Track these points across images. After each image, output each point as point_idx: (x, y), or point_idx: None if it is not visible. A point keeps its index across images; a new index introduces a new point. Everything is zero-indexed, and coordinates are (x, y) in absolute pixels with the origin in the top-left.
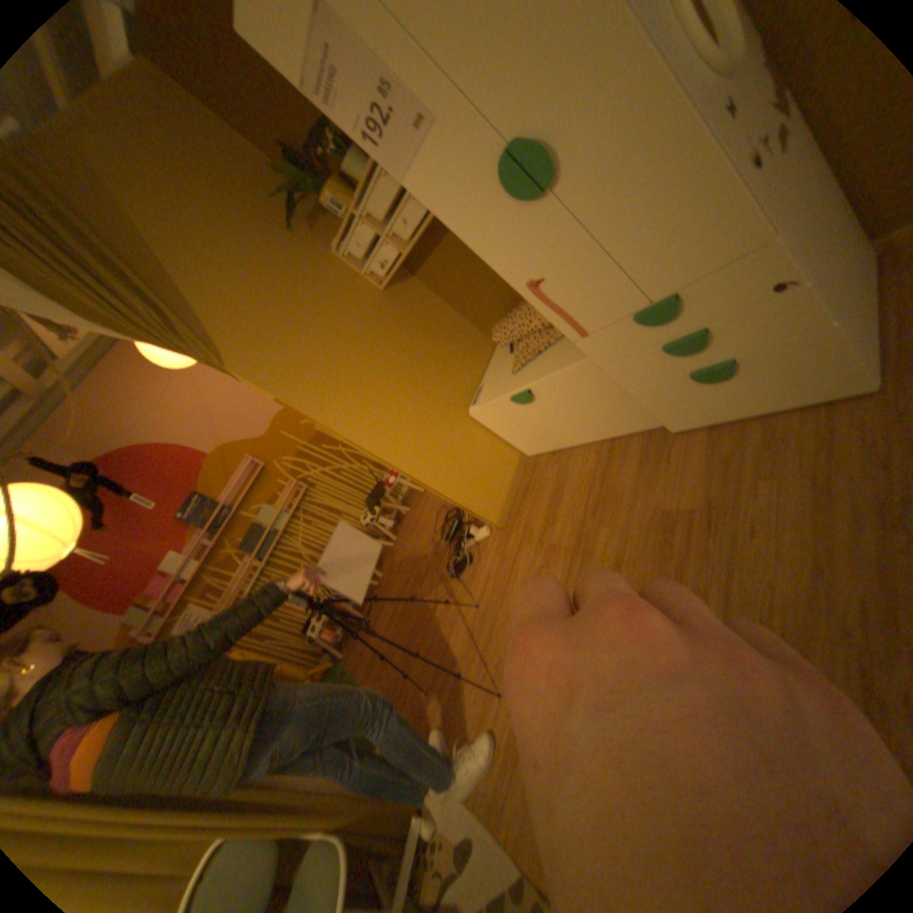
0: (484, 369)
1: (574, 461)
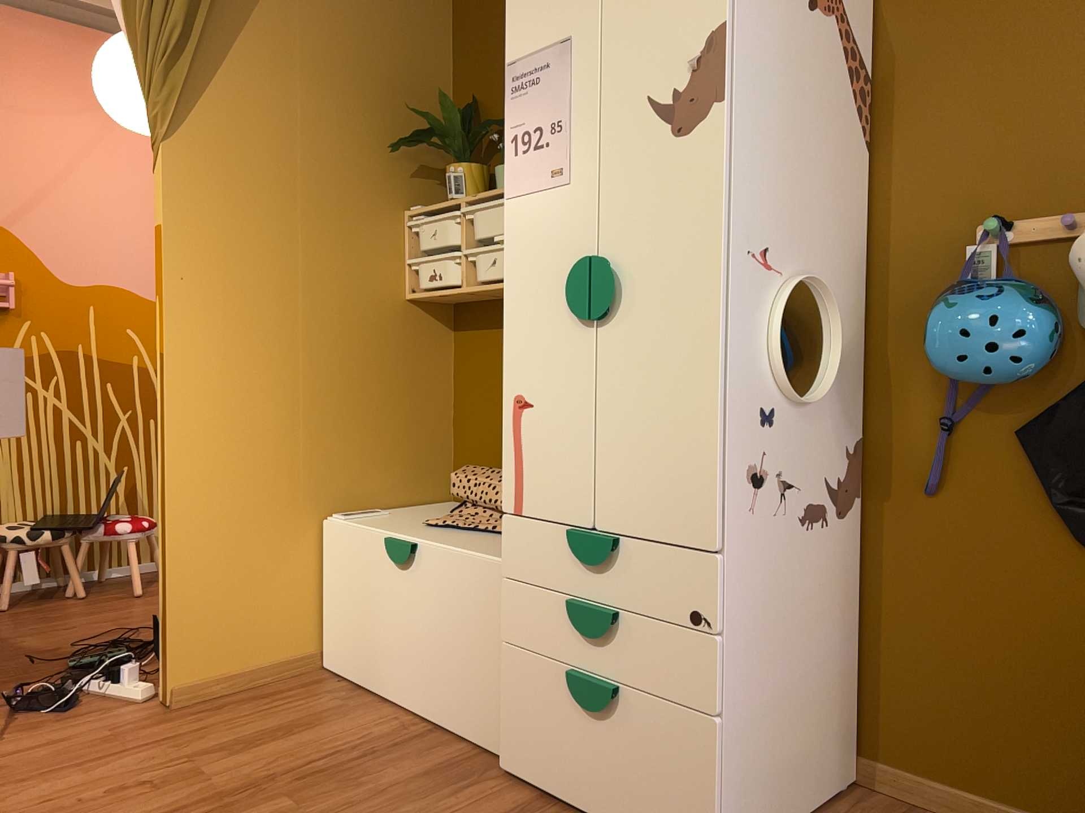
0: (402, 506)
1: (361, 715)
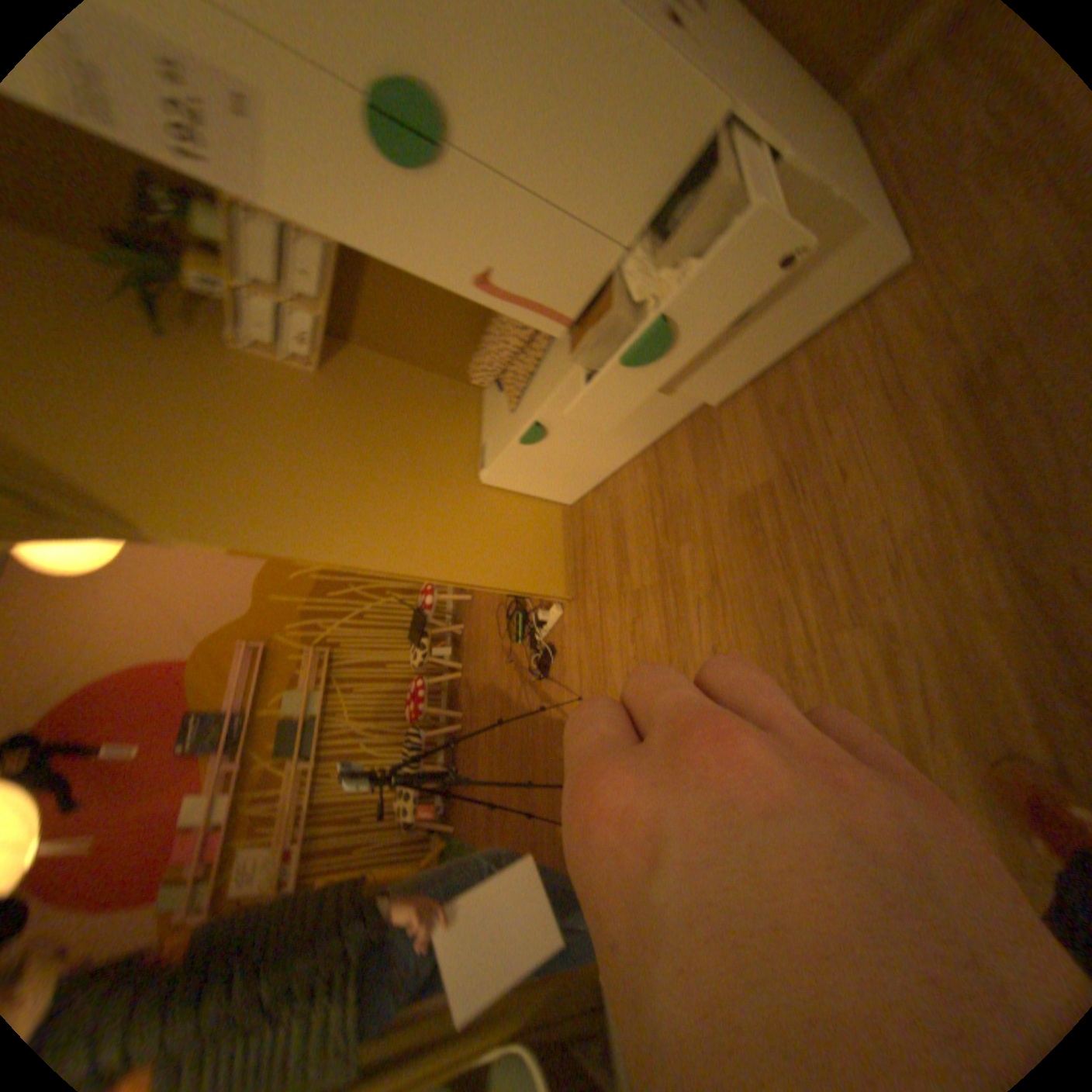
0: (479, 424)
1: (623, 487)
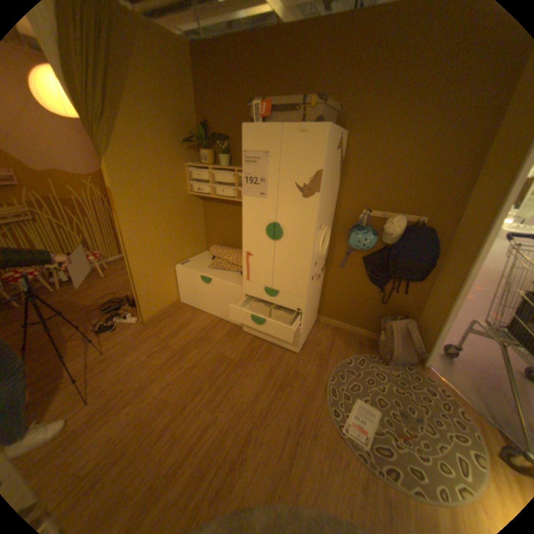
0: (194, 255)
1: (200, 318)
